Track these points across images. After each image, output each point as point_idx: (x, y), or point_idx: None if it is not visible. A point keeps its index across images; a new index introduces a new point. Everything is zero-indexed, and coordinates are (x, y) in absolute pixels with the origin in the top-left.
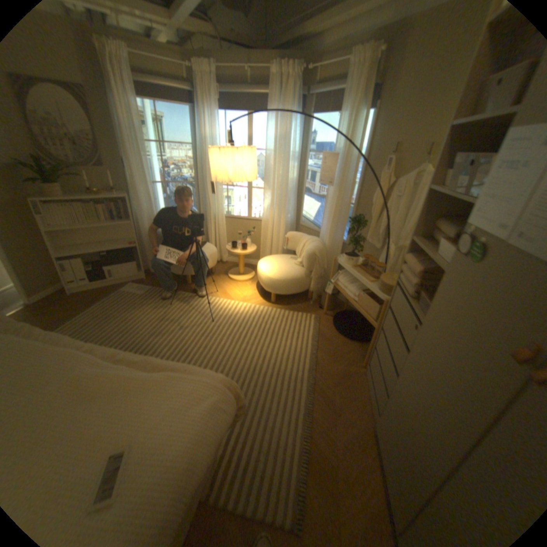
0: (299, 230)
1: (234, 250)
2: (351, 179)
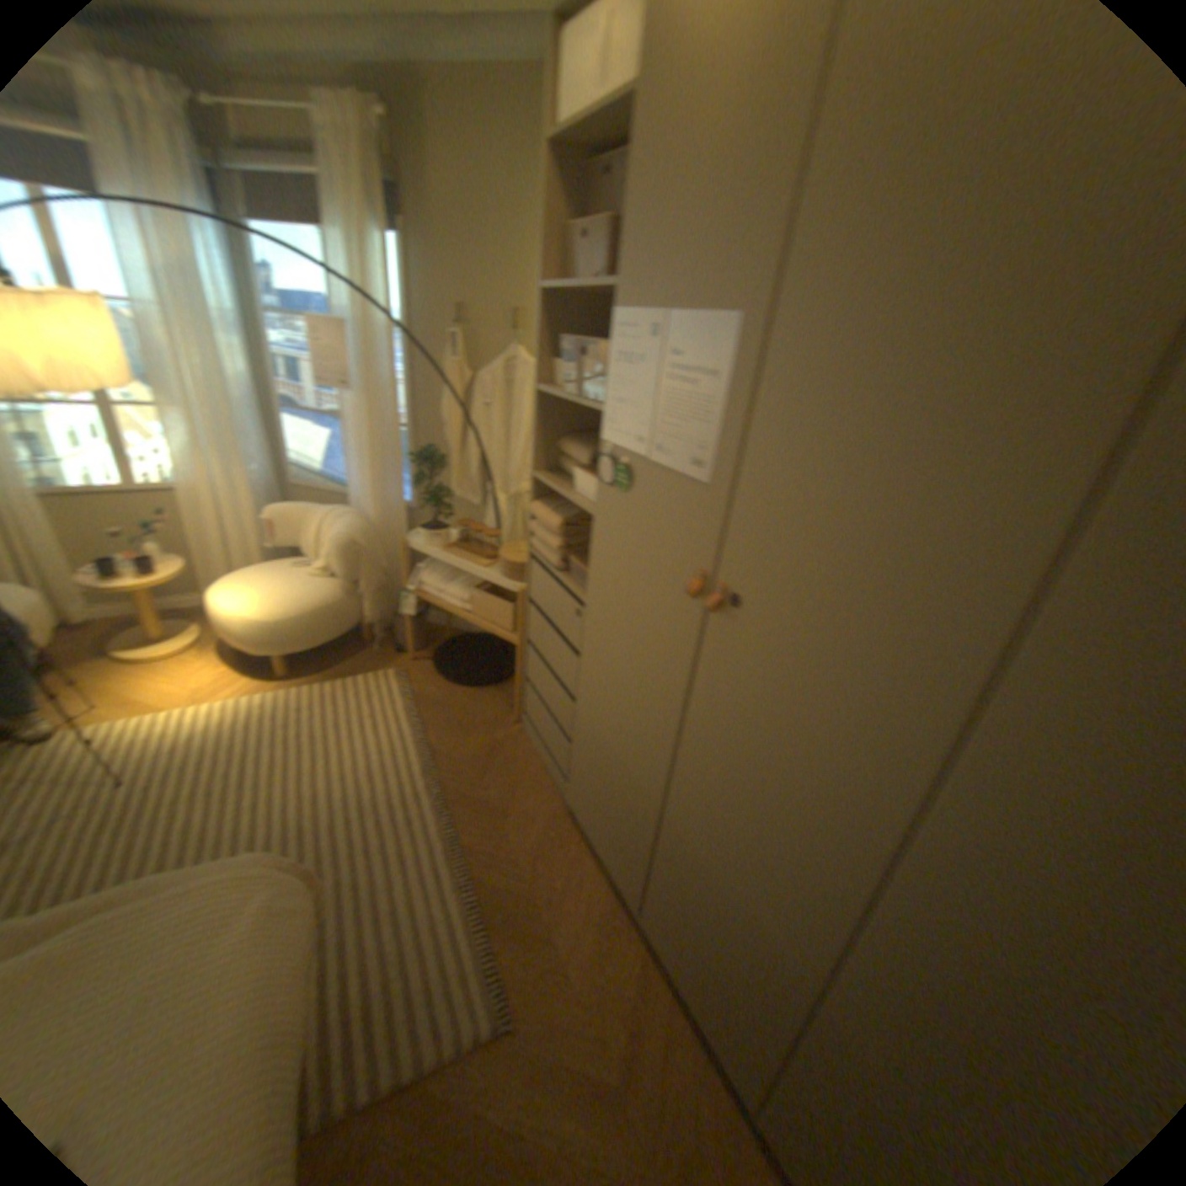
0: (289, 498)
1: (109, 583)
2: (384, 376)
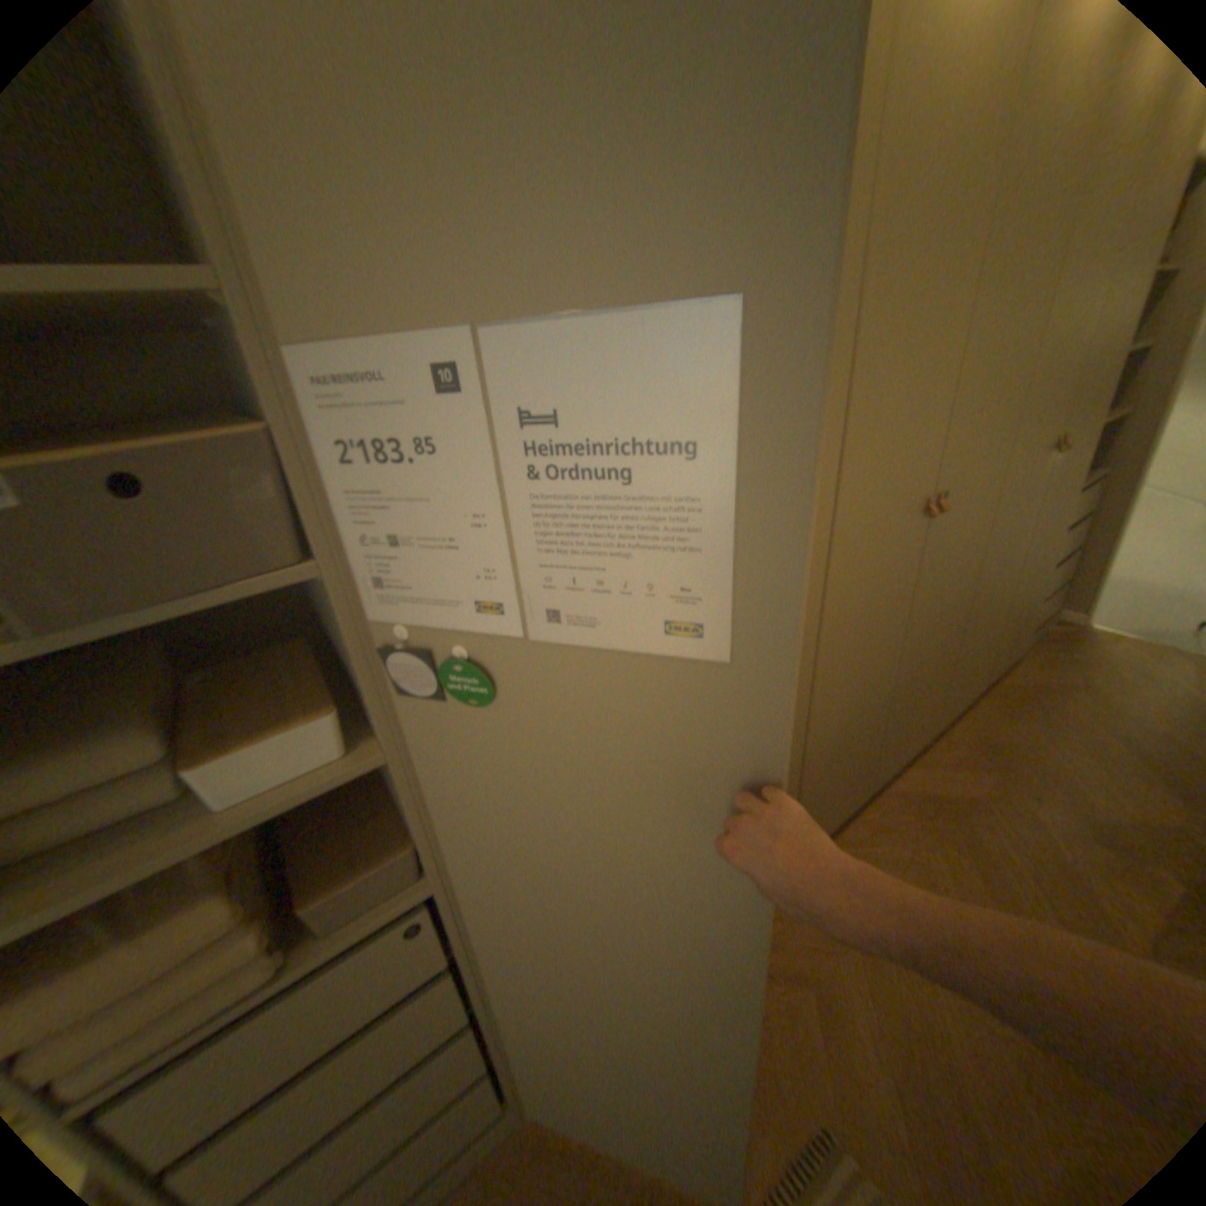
0: None
1: None
2: None
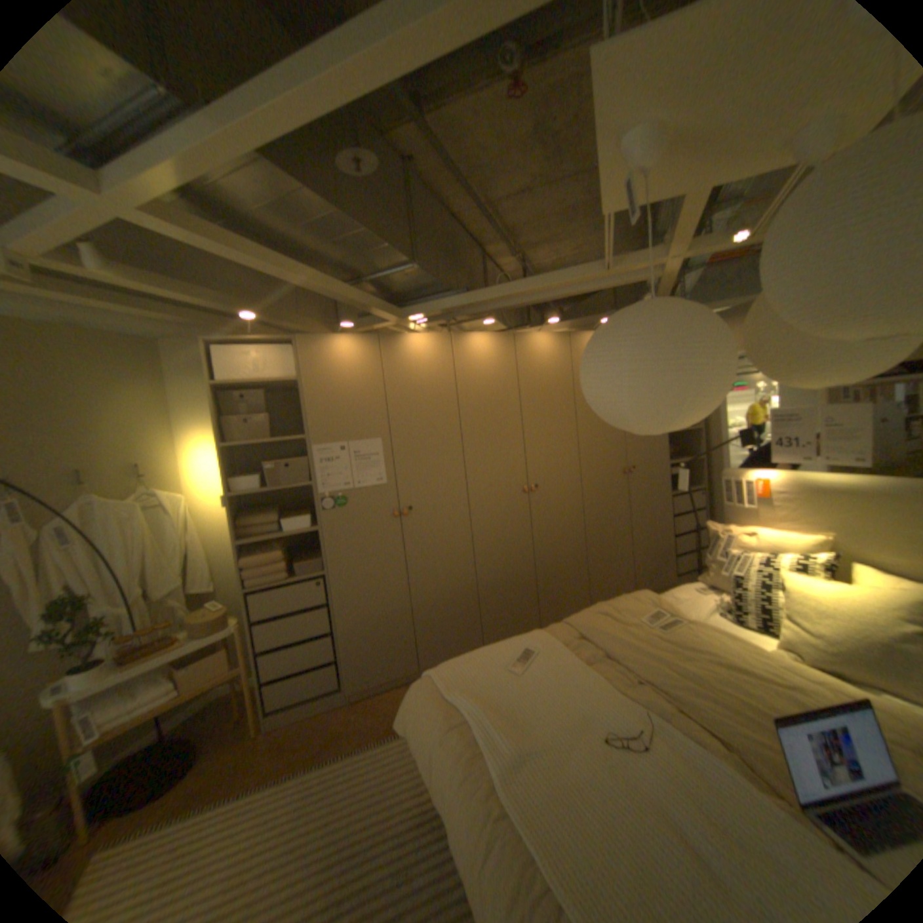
0: None
1: None
2: None
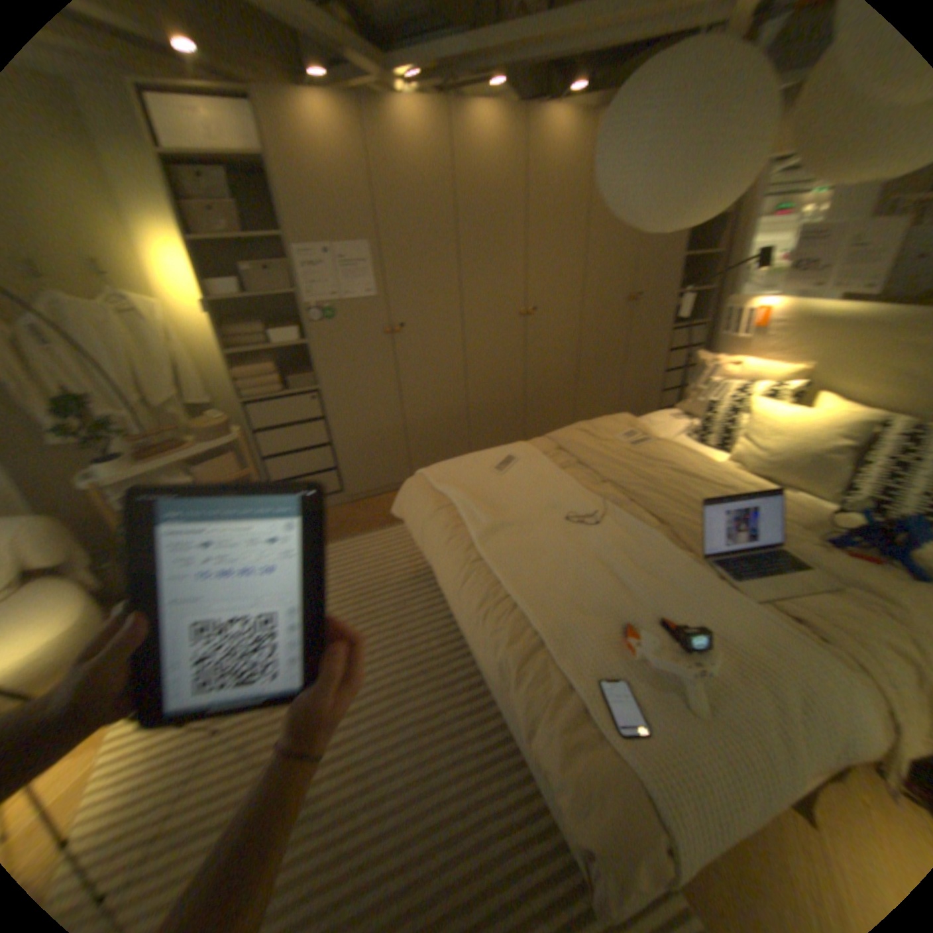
0: None
1: None
2: None
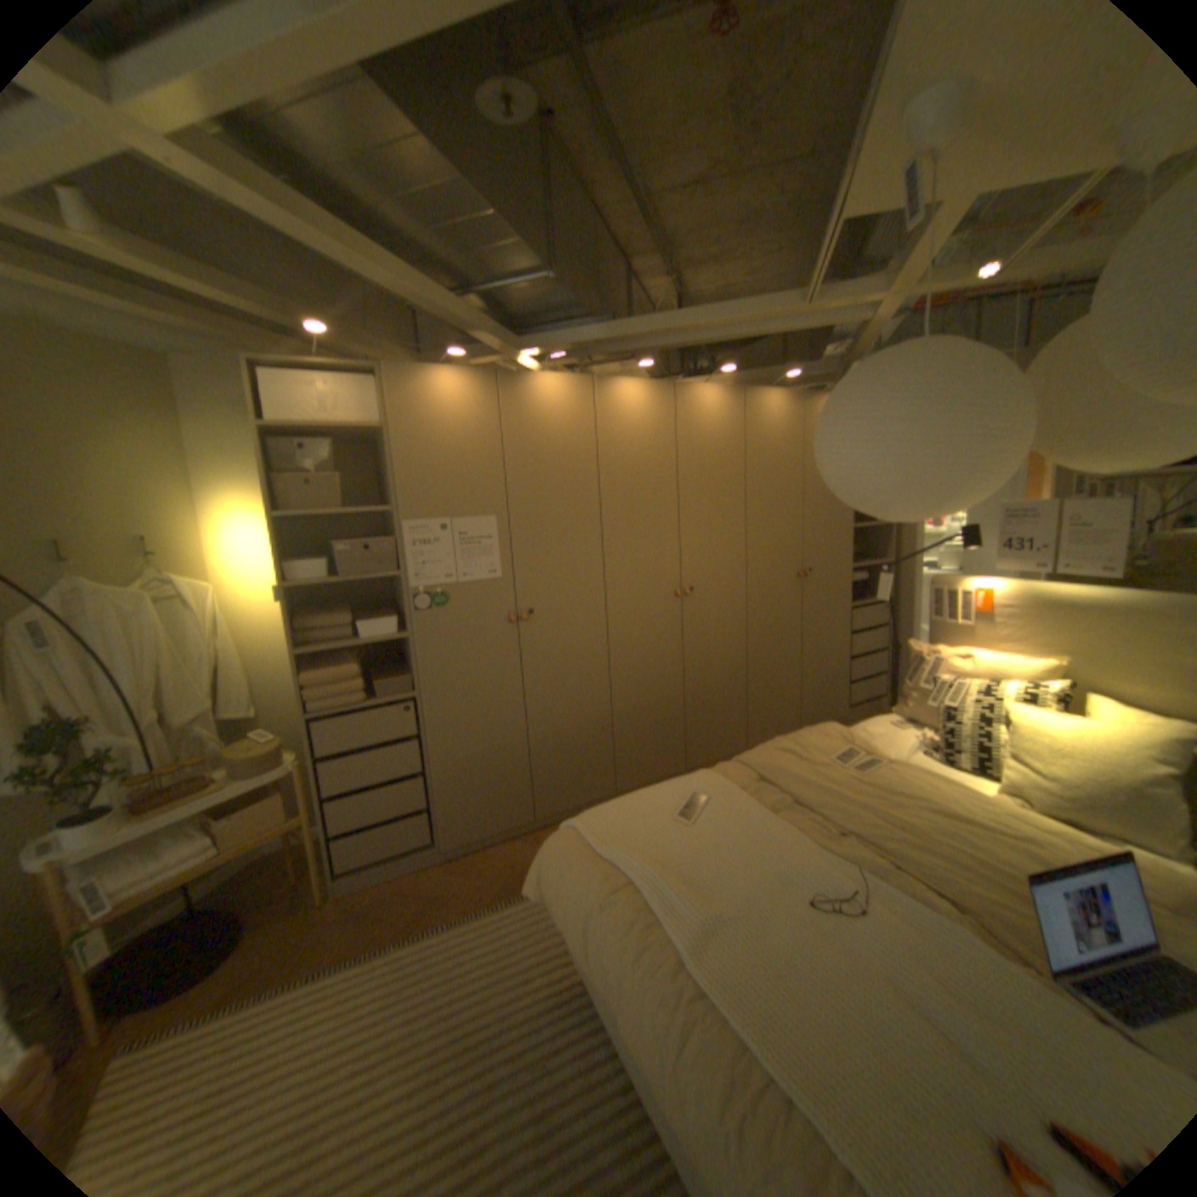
0: None
1: None
2: None
